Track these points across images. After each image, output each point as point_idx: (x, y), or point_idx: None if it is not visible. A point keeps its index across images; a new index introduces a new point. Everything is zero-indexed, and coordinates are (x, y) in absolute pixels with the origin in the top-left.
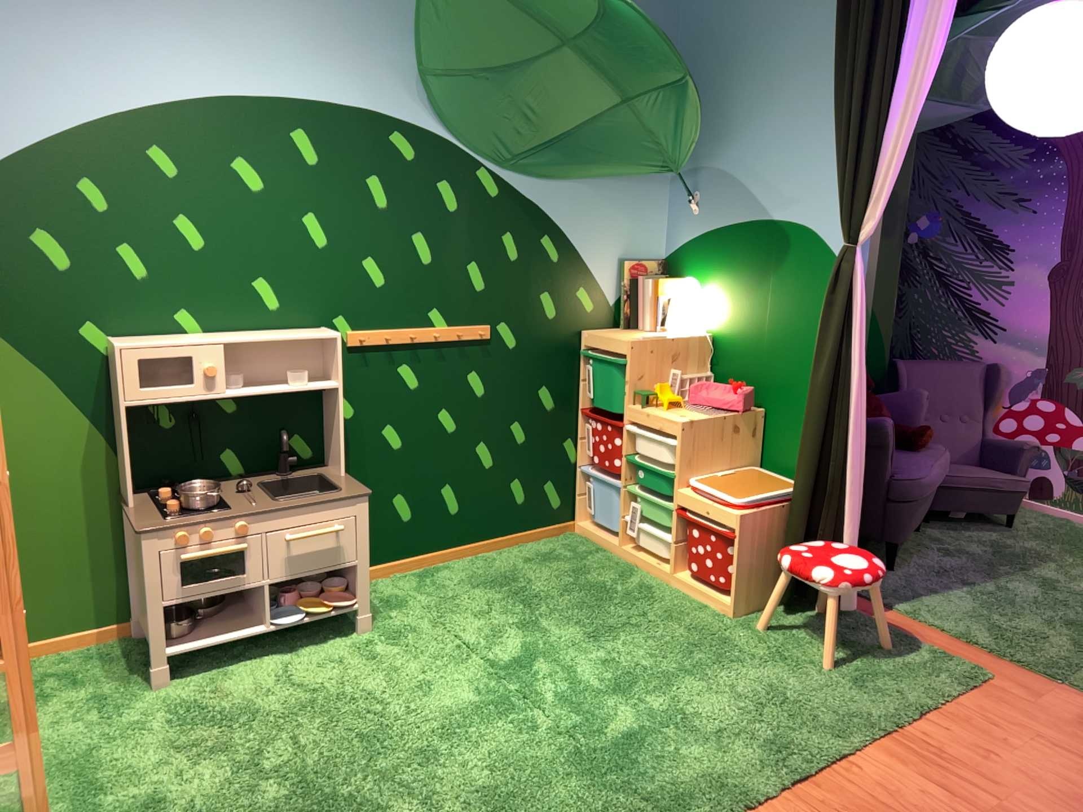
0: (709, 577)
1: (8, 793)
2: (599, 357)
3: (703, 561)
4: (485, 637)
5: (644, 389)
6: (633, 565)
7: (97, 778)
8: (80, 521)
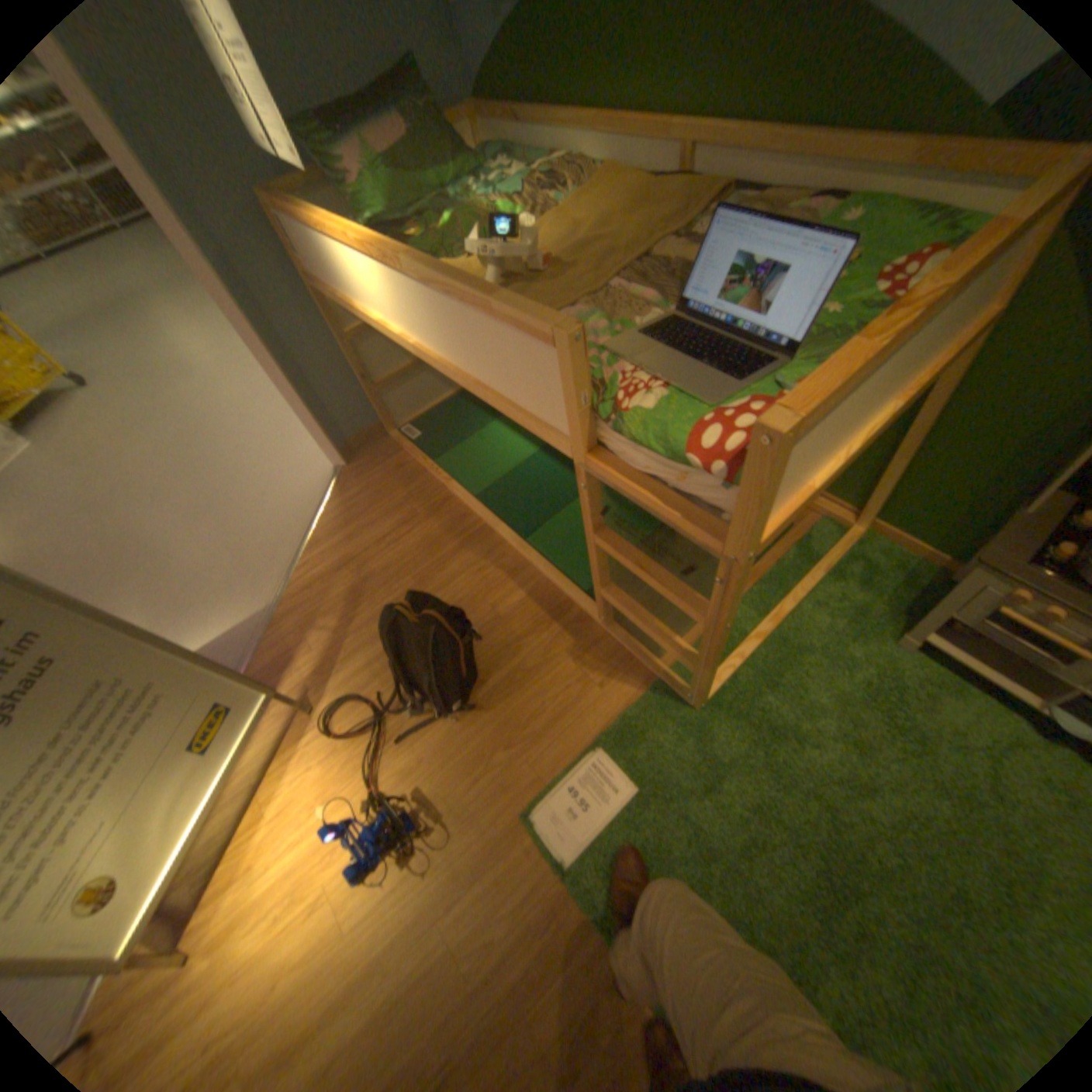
0: None
1: (745, 631)
2: None
3: None
4: None
5: None
6: None
7: (785, 676)
8: (988, 475)
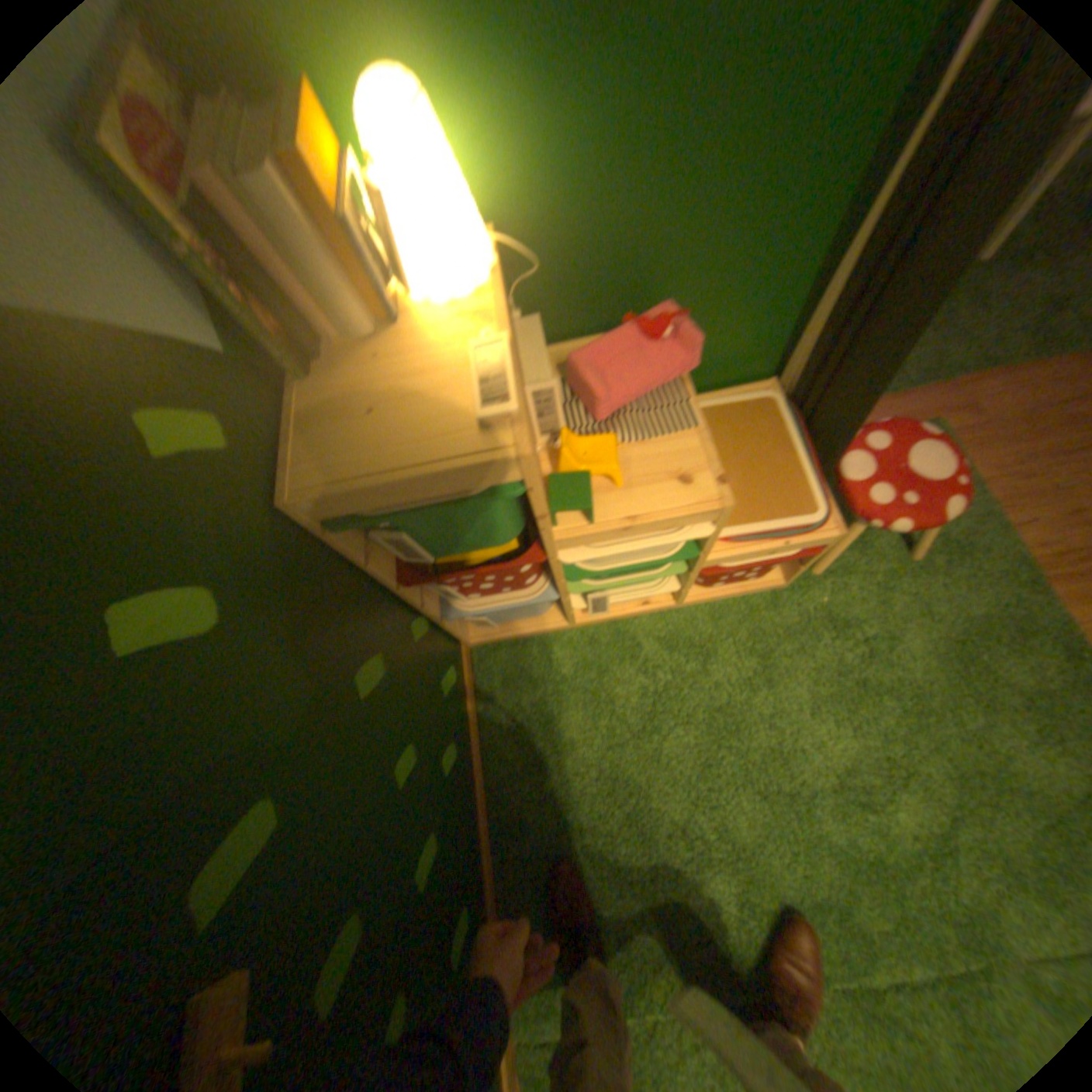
0: (746, 580)
1: None
2: (407, 519)
3: (738, 577)
4: (764, 950)
5: (552, 484)
6: (605, 623)
7: None
8: None
